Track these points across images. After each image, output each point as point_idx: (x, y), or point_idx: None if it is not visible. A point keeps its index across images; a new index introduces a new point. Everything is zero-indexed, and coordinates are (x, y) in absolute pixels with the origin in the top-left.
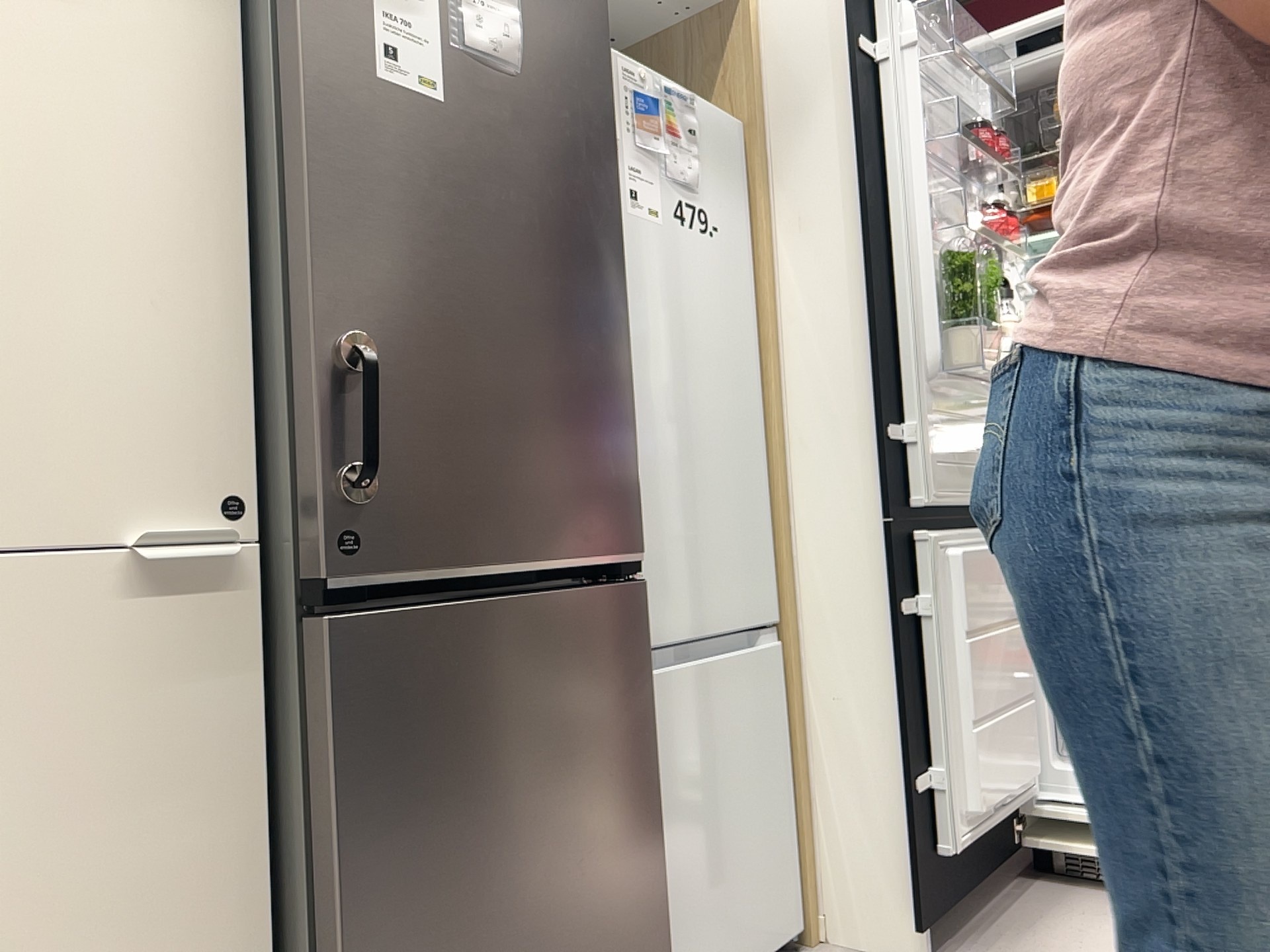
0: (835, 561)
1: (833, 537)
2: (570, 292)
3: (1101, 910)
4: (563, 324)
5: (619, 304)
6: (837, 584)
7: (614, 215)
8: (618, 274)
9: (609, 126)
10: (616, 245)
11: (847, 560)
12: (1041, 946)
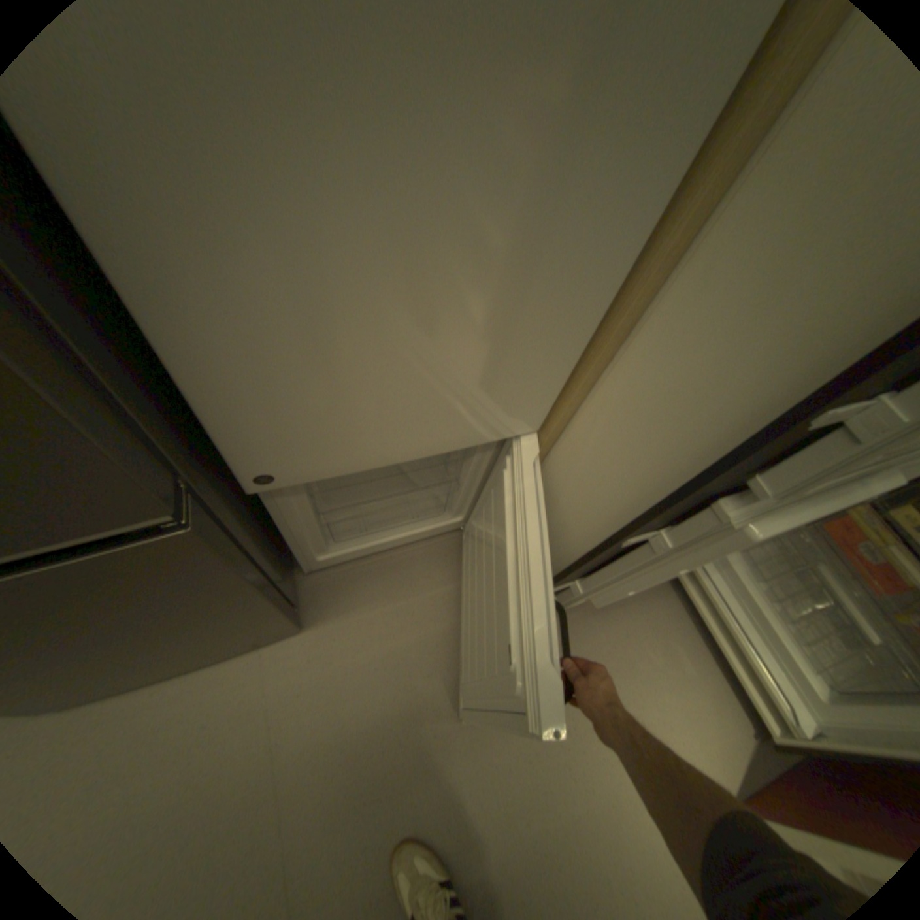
0: (619, 431)
1: (635, 412)
2: None
3: (657, 628)
4: None
5: None
6: (604, 447)
7: None
8: None
9: None
10: None
11: (627, 444)
12: (589, 636)
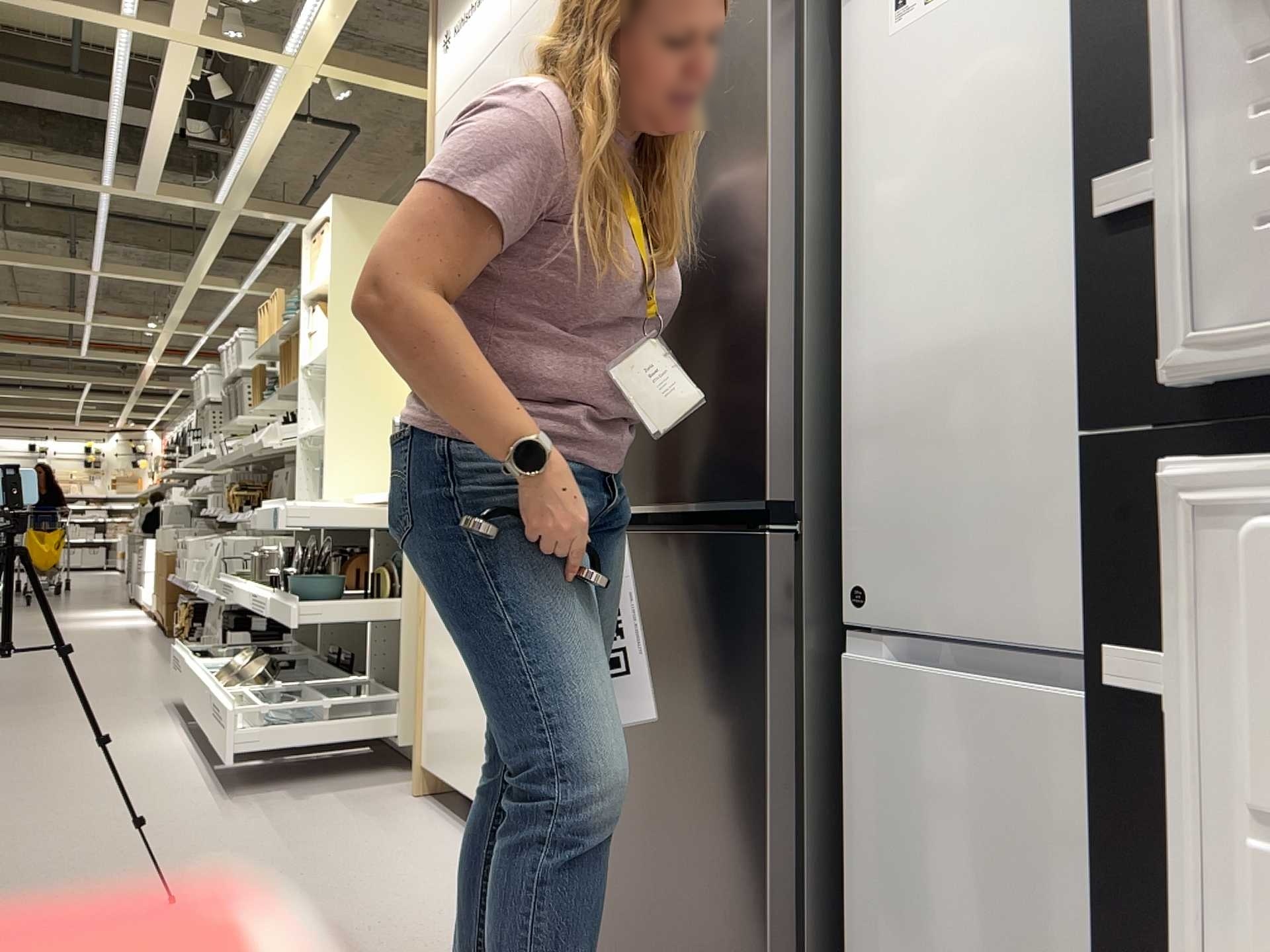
0: None
1: None
2: (707, 240)
3: None
4: (699, 276)
5: (759, 217)
6: None
7: (761, 113)
8: (760, 183)
9: (762, 10)
10: (761, 148)
11: None
12: None
